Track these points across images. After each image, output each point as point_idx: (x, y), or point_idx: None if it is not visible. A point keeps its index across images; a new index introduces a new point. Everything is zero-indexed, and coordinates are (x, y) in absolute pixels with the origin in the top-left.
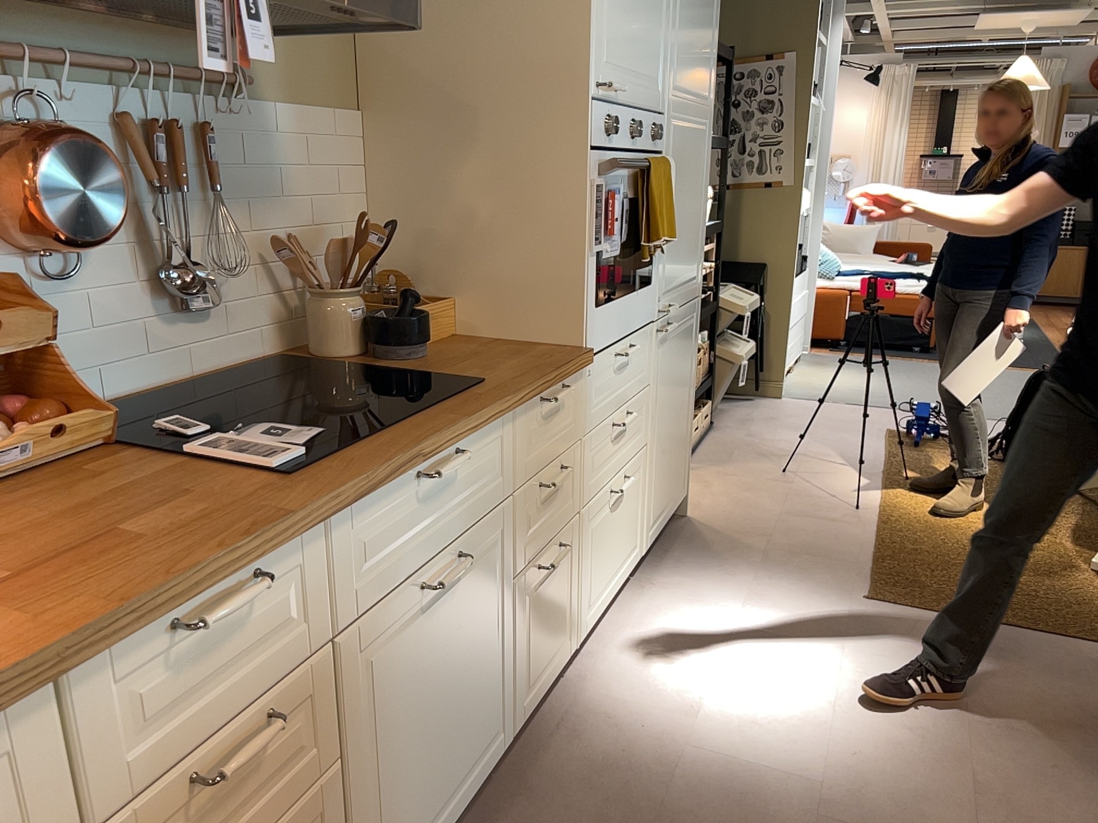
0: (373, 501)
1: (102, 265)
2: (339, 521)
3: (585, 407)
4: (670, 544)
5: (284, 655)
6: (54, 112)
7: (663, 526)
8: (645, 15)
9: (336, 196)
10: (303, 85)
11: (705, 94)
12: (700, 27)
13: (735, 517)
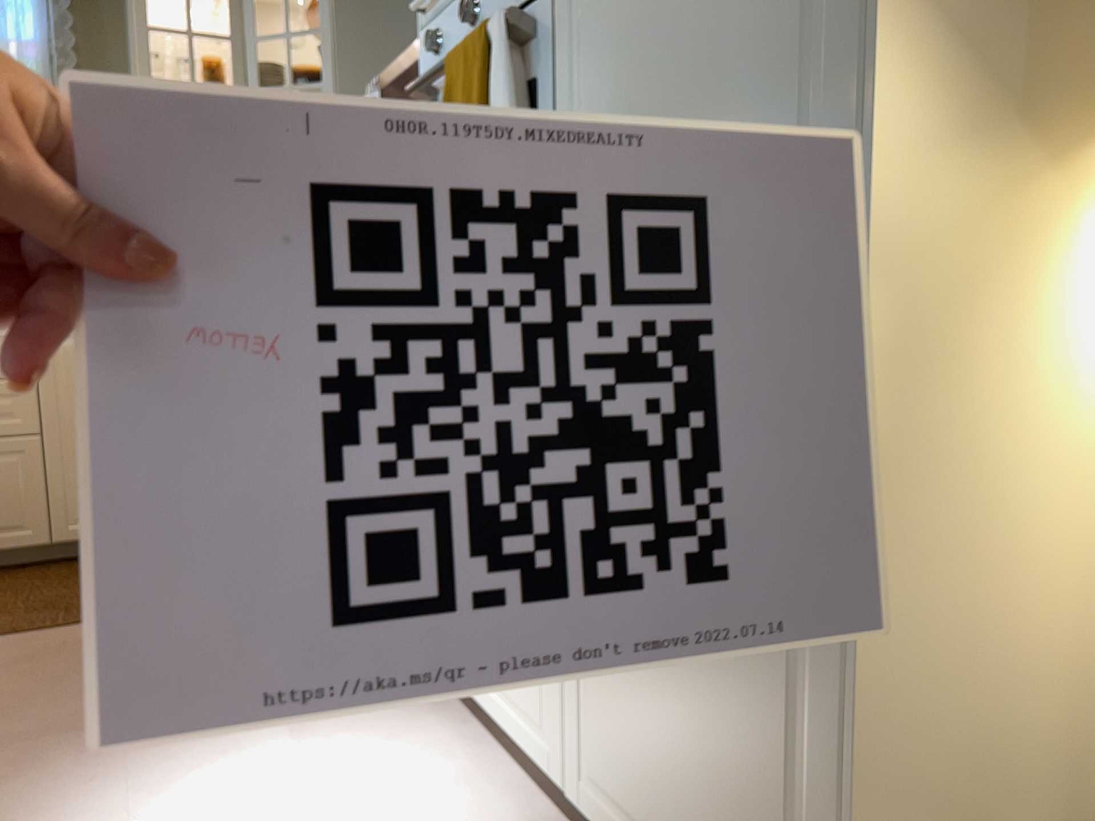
0: None
1: None
2: None
3: None
4: None
5: None
6: None
7: None
8: None
9: None
10: None
11: None
12: None
13: None
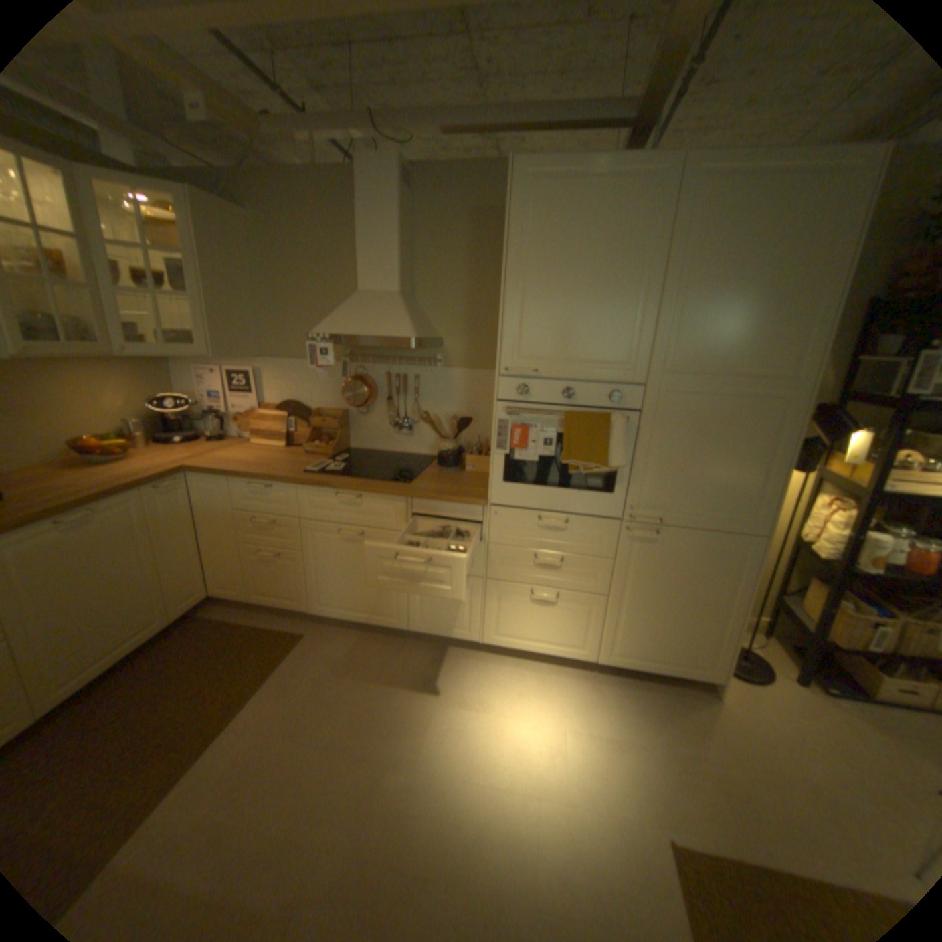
0: (317, 491)
1: (378, 413)
2: (302, 489)
3: (490, 529)
4: (663, 693)
5: (283, 512)
6: (369, 372)
7: (649, 672)
8: (591, 322)
9: (484, 405)
10: (473, 361)
11: (775, 367)
12: (752, 313)
13: (756, 739)
